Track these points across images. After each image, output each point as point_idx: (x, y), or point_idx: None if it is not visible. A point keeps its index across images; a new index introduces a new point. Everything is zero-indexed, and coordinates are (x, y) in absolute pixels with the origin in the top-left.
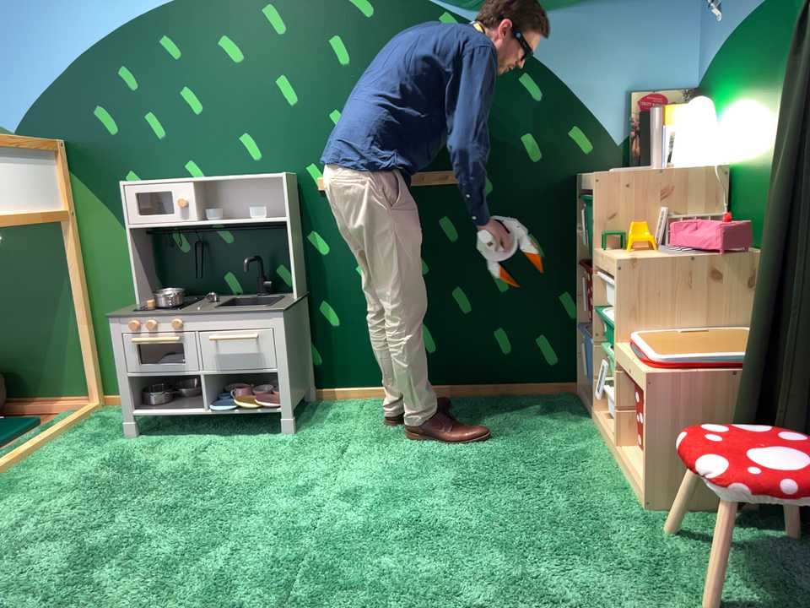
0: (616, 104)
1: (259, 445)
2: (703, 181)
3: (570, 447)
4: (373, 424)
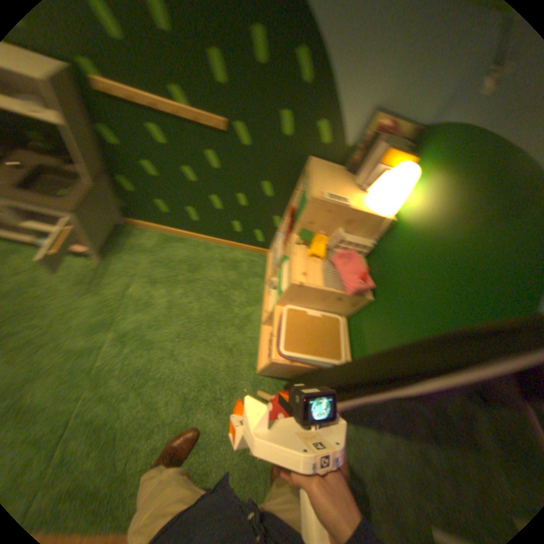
0: (363, 114)
1: (74, 271)
2: (373, 225)
3: (244, 310)
4: (149, 262)
